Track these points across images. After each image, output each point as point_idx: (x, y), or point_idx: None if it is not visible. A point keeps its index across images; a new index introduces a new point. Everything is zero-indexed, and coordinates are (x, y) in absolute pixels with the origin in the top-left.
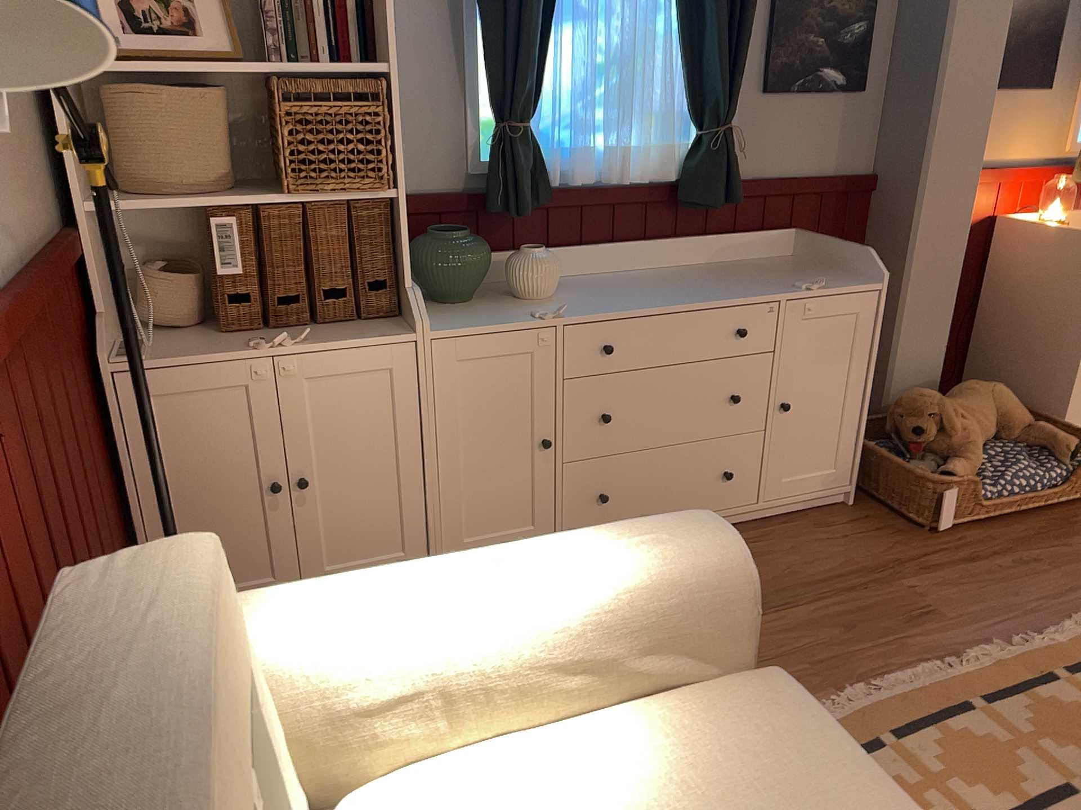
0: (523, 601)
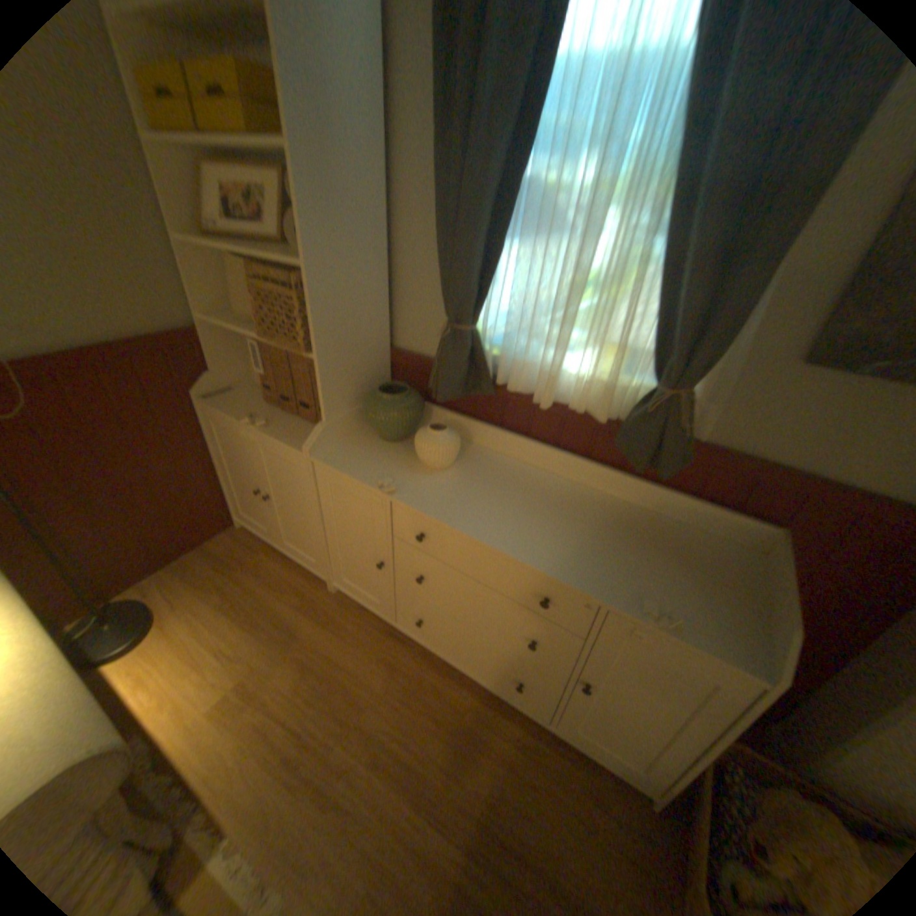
0: None
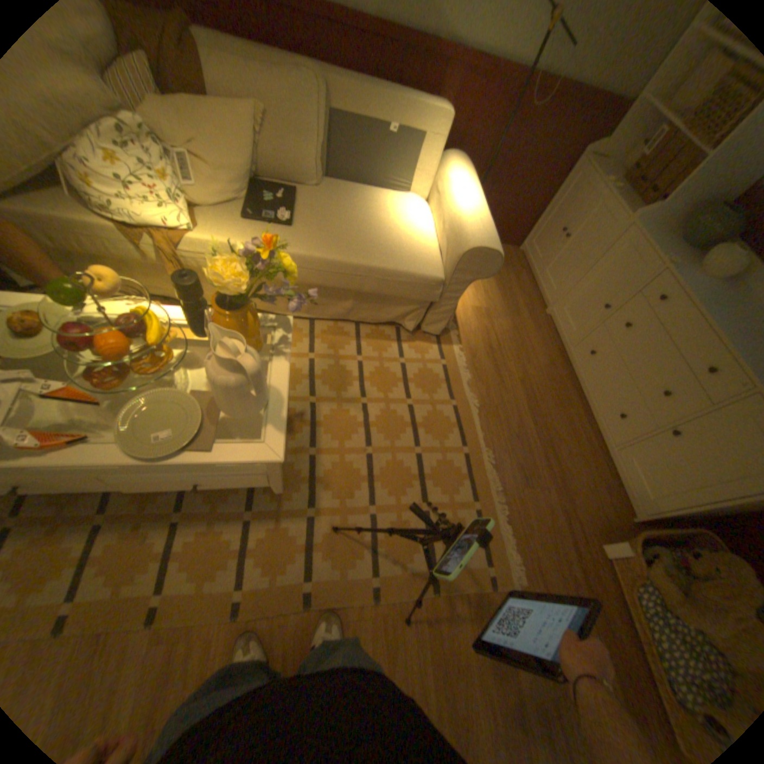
0: (459, 203)
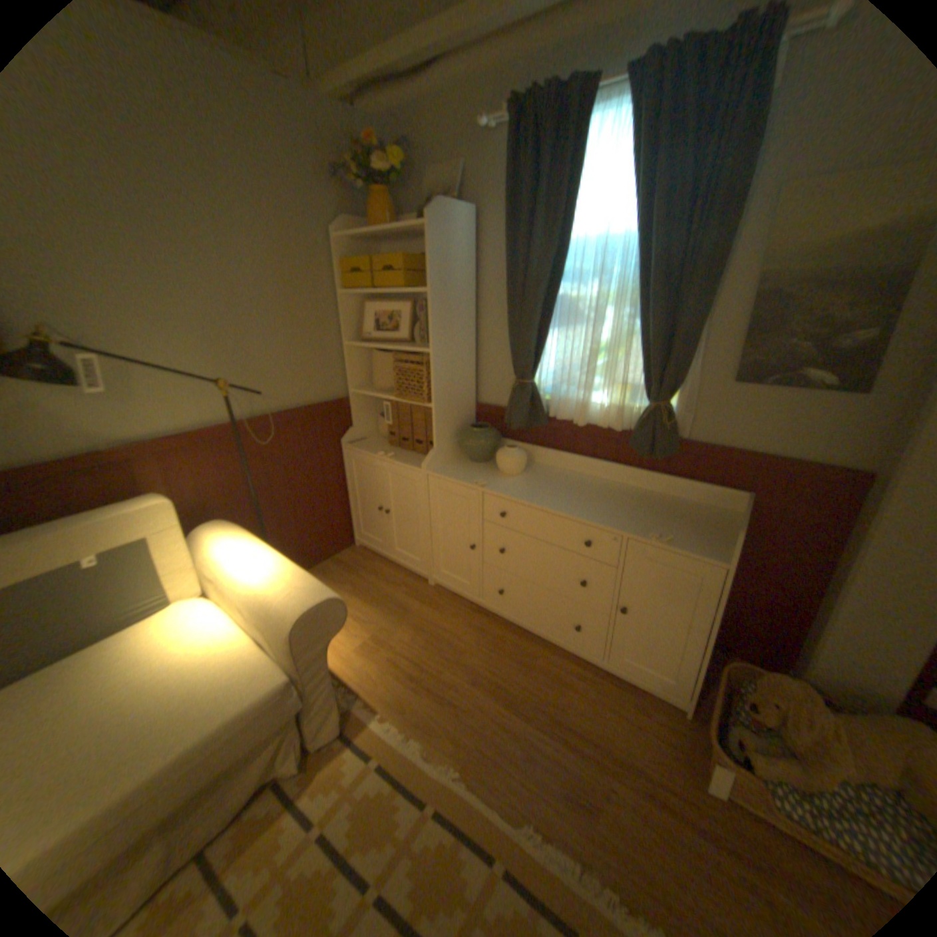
0: (242, 578)
